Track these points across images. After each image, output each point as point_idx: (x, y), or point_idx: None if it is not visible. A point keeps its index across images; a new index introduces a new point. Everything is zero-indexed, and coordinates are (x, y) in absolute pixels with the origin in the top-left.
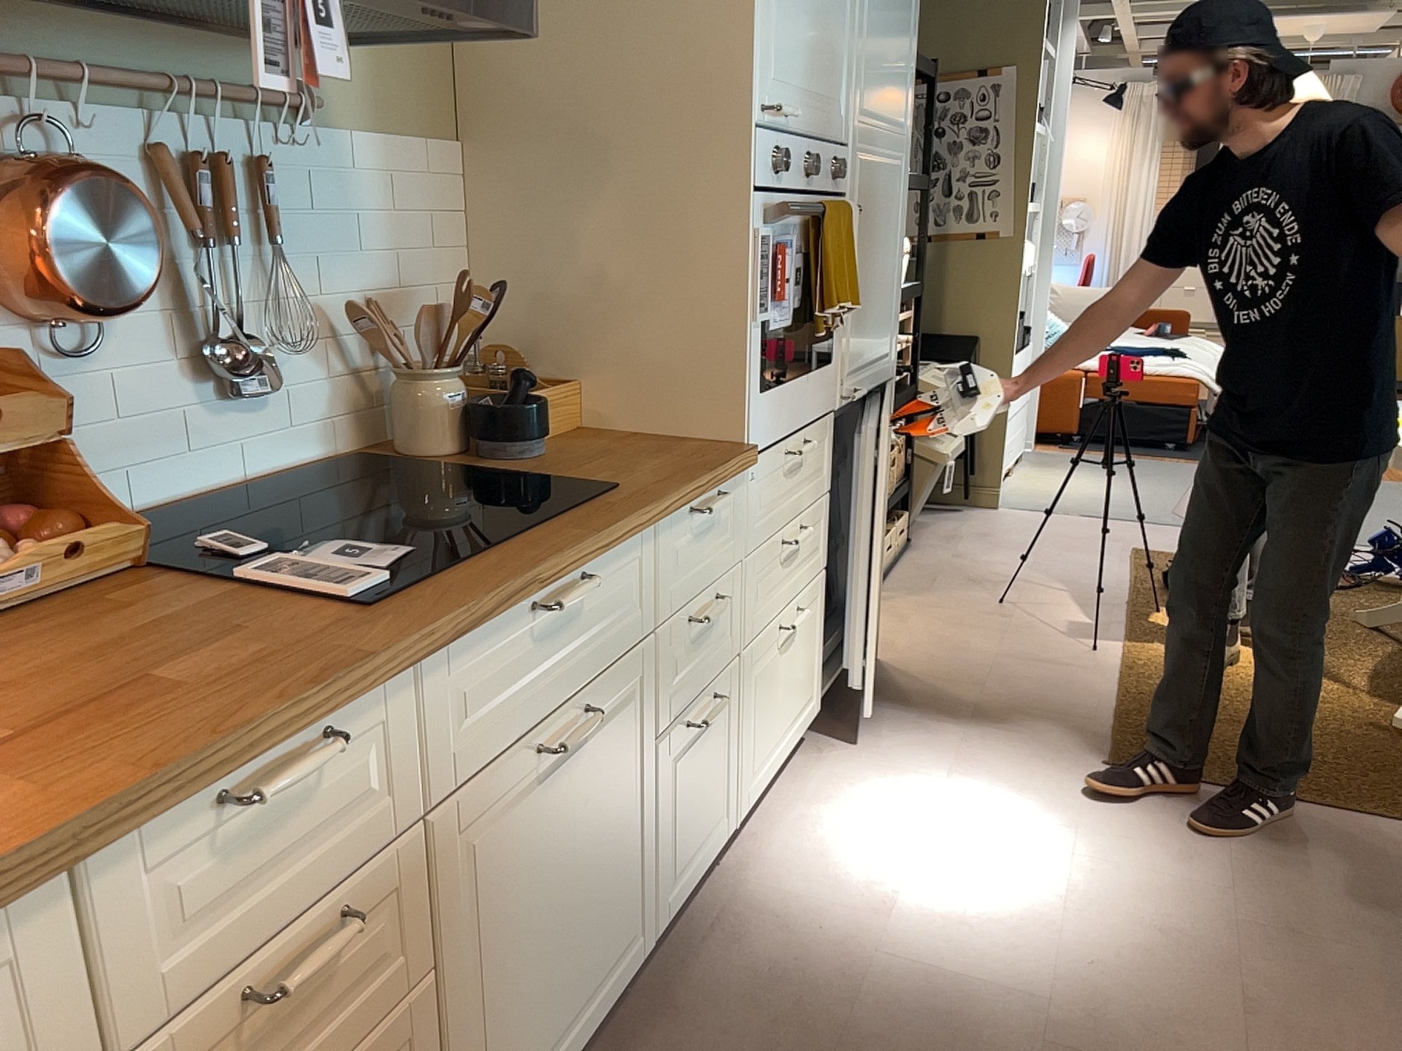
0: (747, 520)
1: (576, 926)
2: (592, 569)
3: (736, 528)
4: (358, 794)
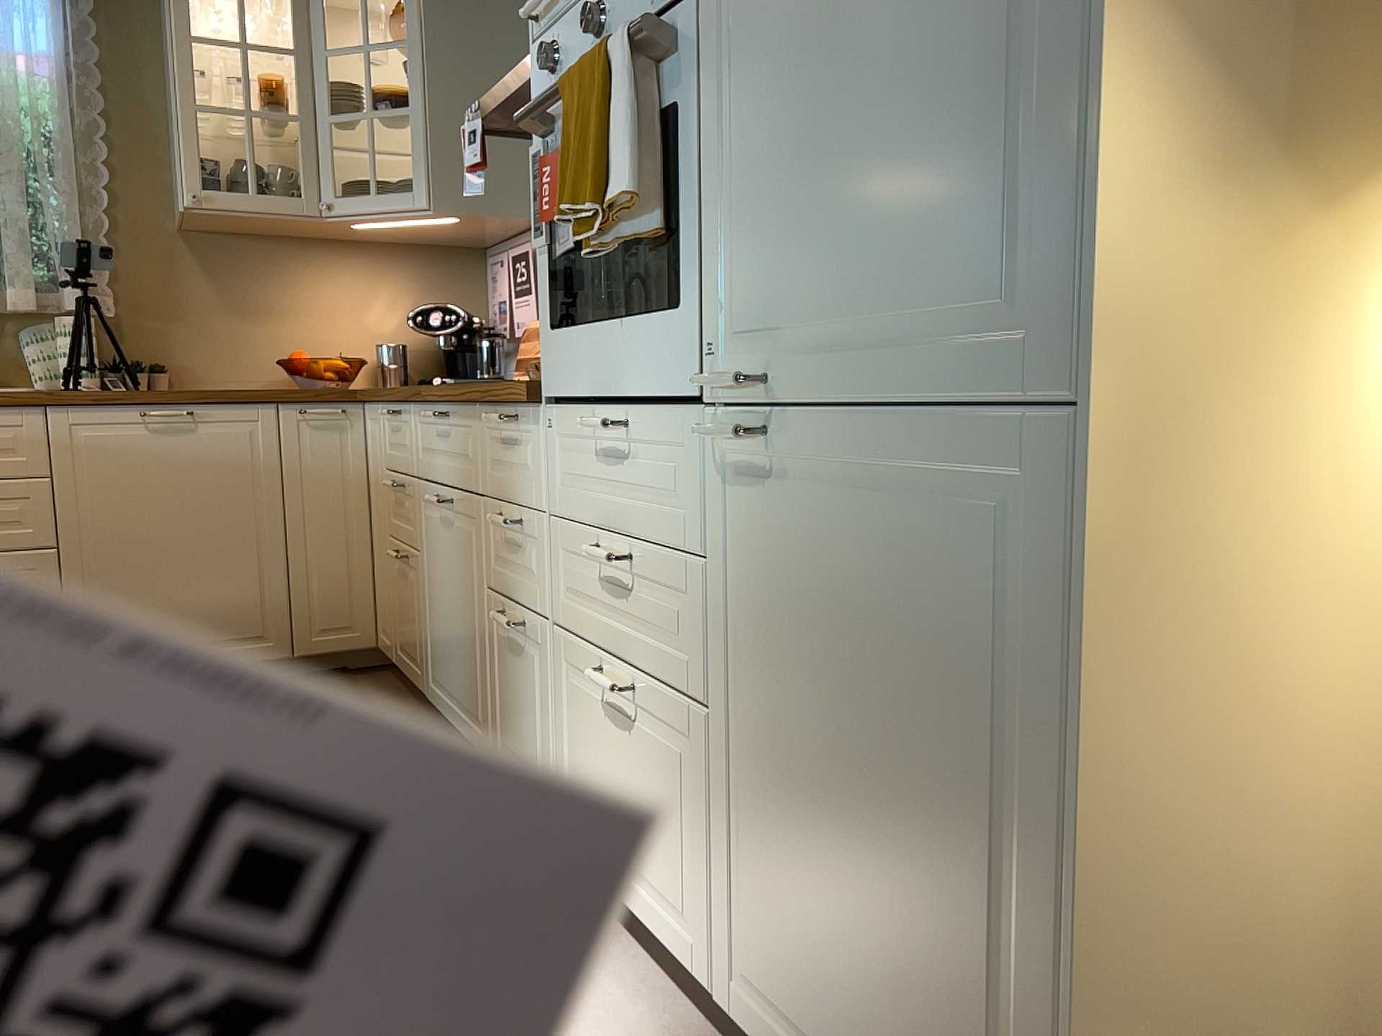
0: (550, 472)
1: (455, 642)
2: (452, 412)
3: (538, 470)
4: (405, 443)
